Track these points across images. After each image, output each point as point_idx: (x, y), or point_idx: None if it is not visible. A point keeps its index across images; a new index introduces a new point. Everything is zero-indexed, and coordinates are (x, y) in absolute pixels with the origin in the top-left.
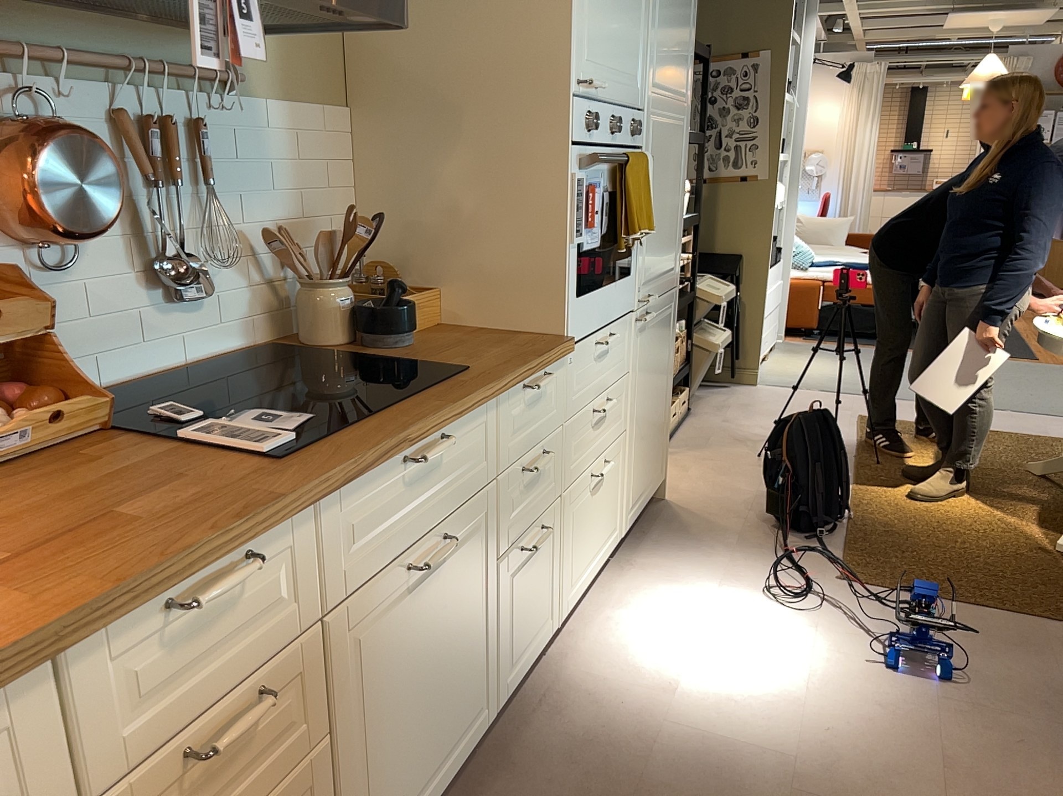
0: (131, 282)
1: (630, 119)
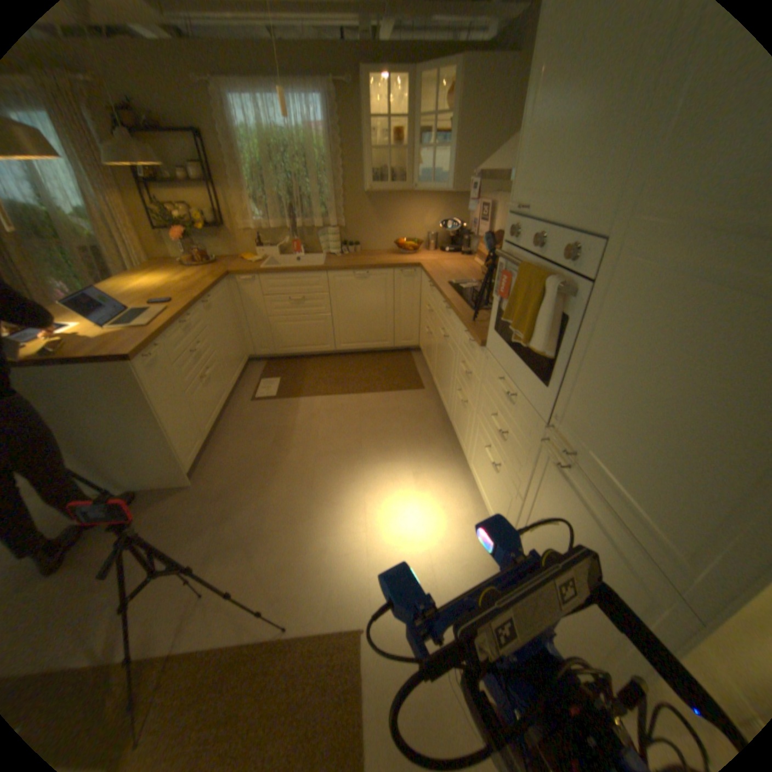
0: None
1: (571, 239)
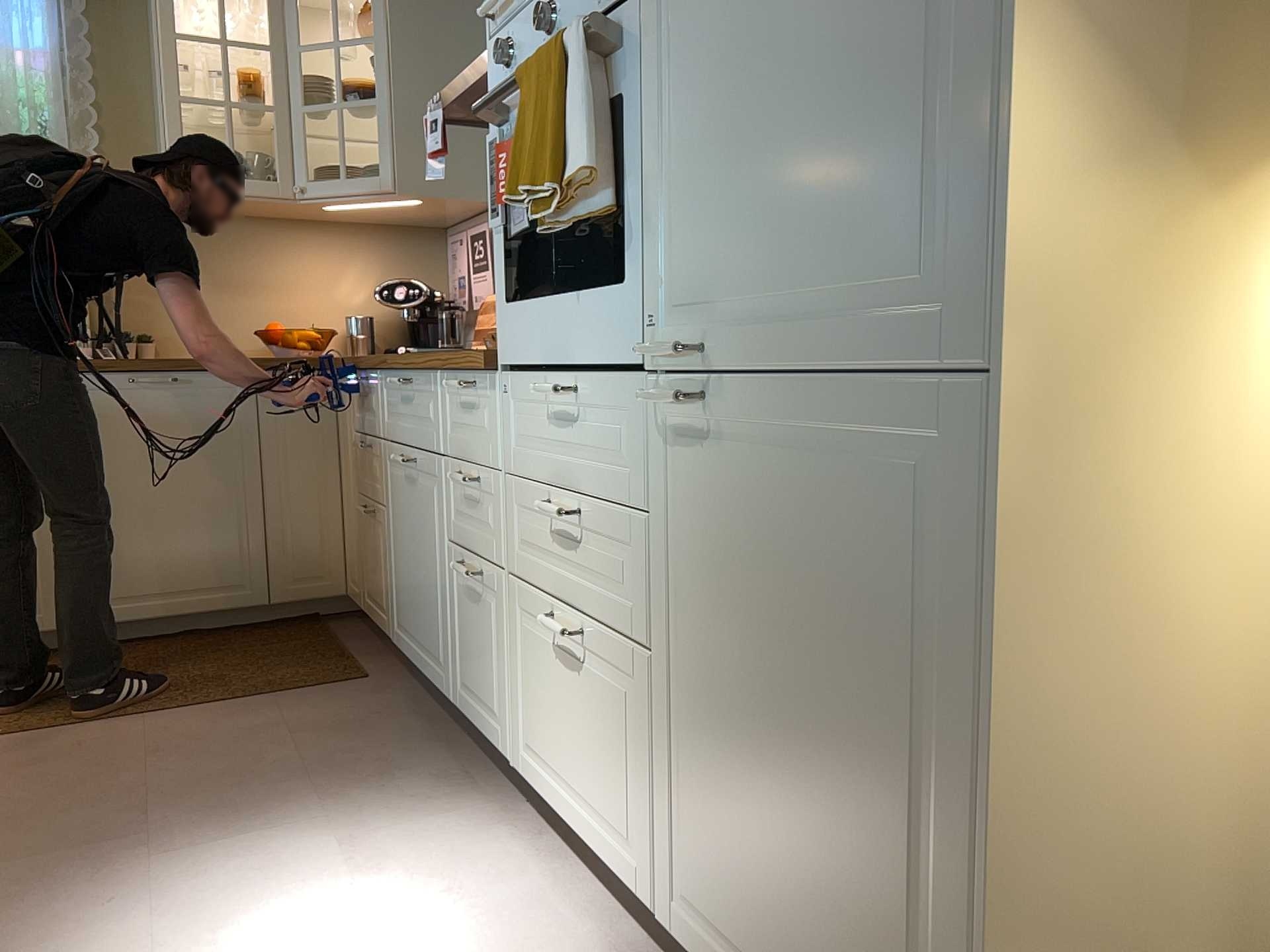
0: None
1: None
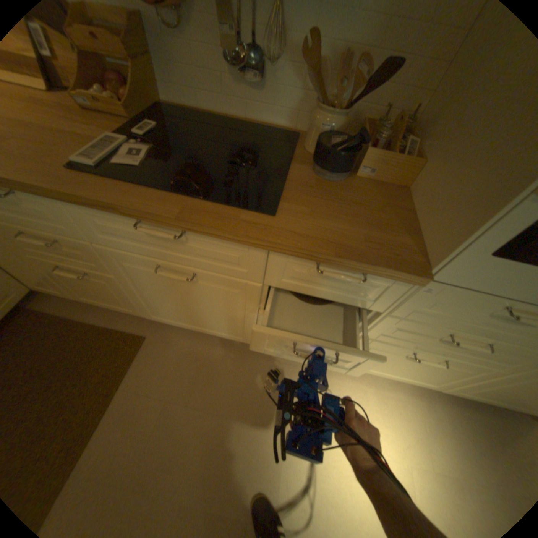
0: (214, 50)
1: None
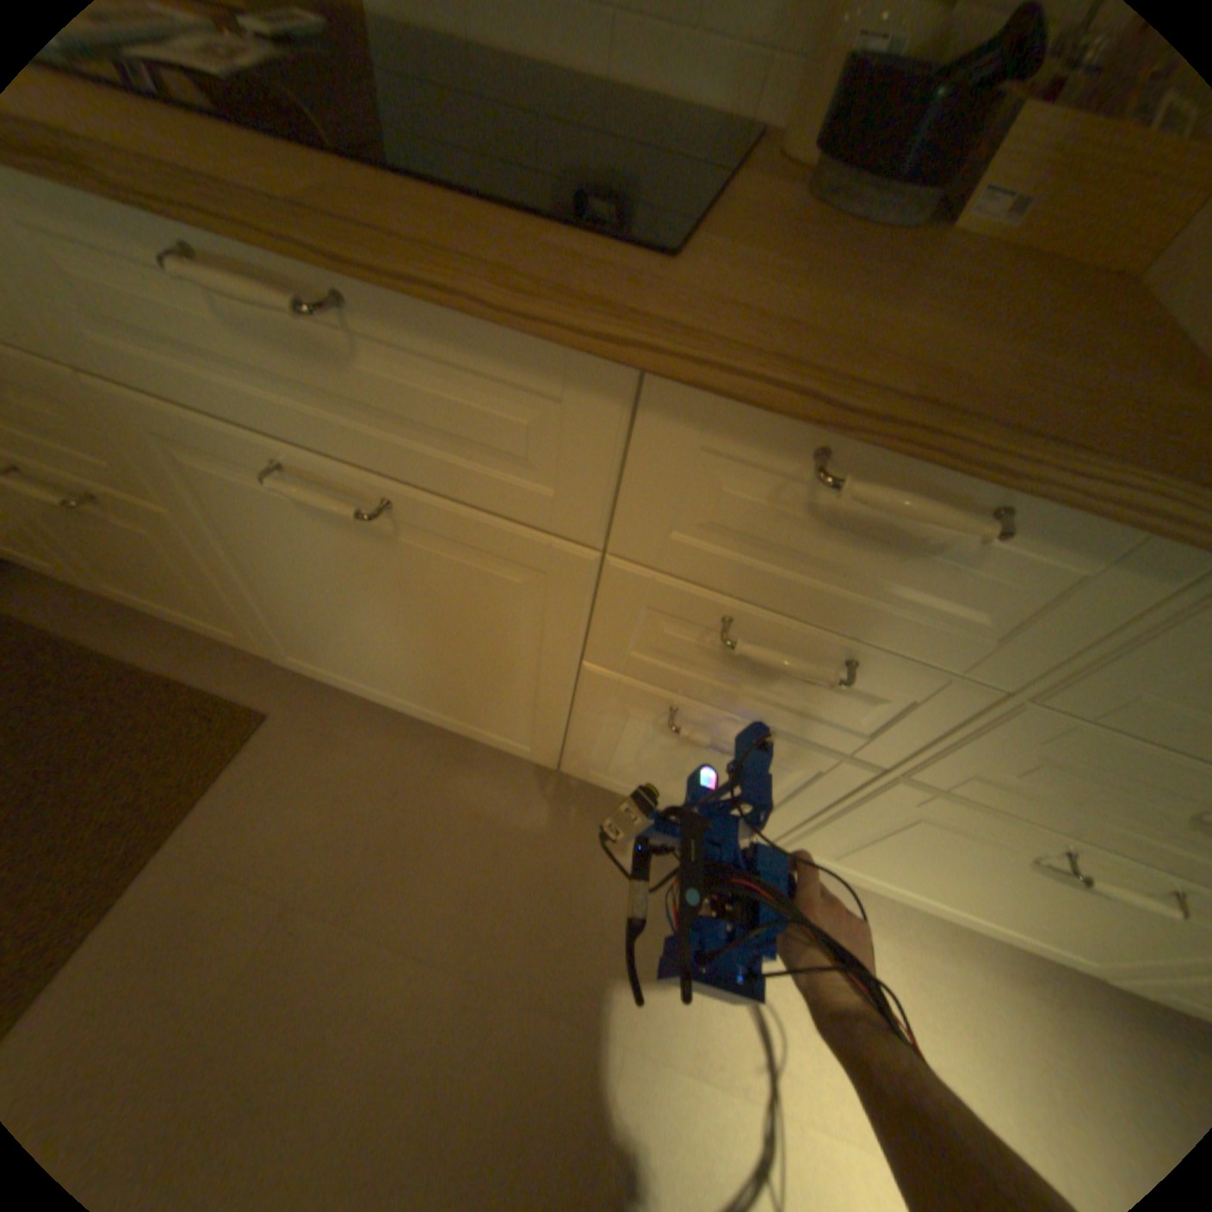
0: None
1: None
